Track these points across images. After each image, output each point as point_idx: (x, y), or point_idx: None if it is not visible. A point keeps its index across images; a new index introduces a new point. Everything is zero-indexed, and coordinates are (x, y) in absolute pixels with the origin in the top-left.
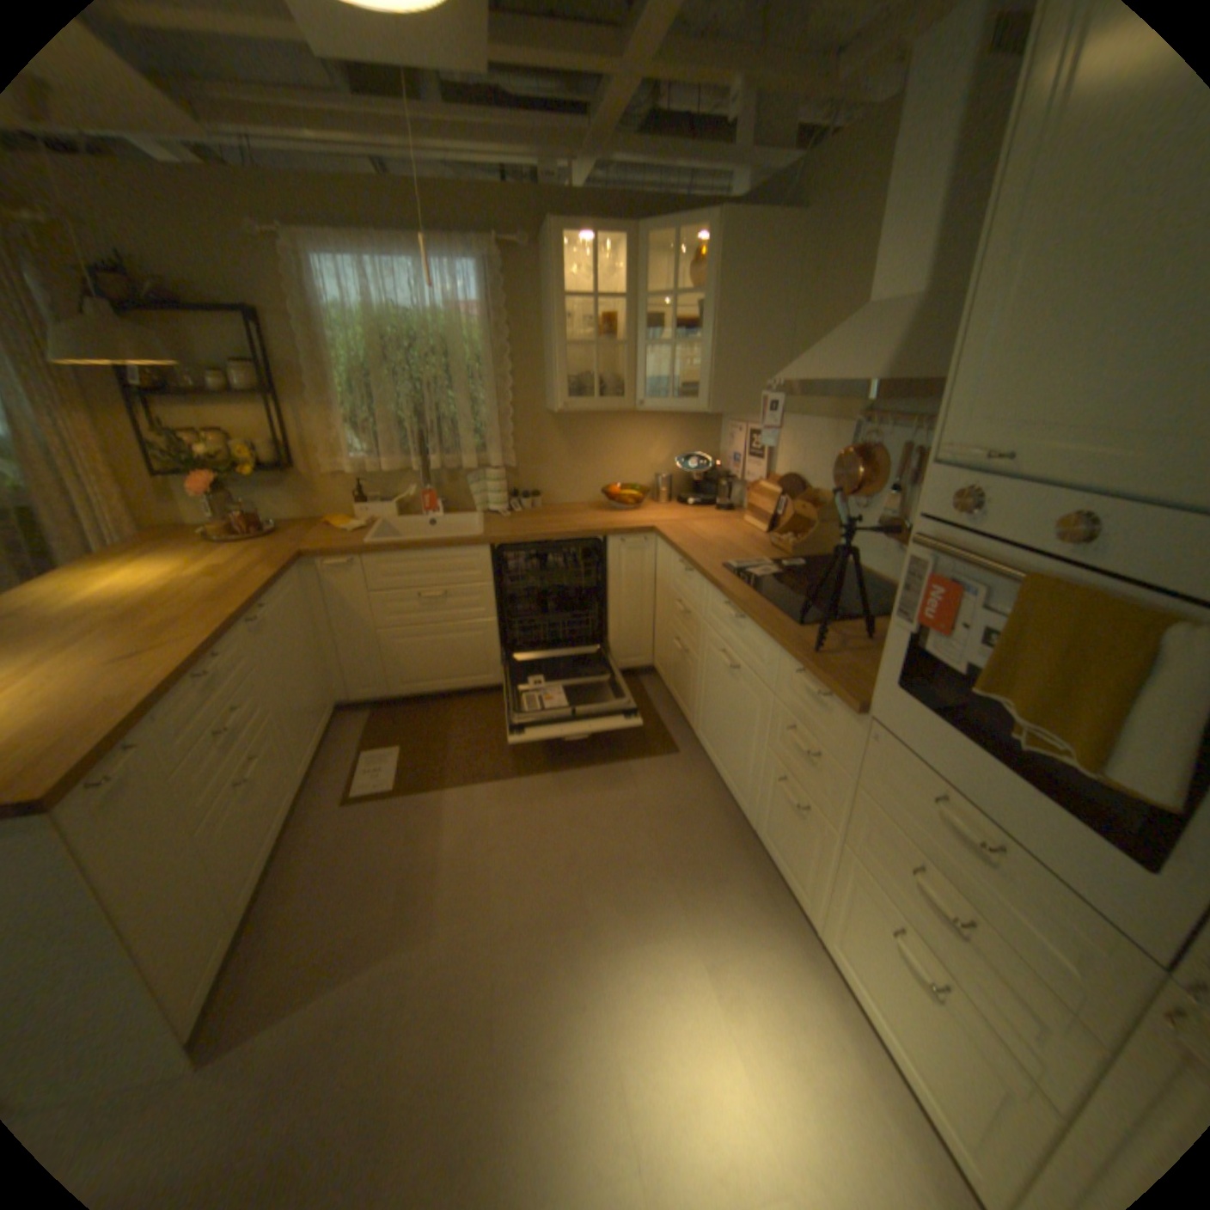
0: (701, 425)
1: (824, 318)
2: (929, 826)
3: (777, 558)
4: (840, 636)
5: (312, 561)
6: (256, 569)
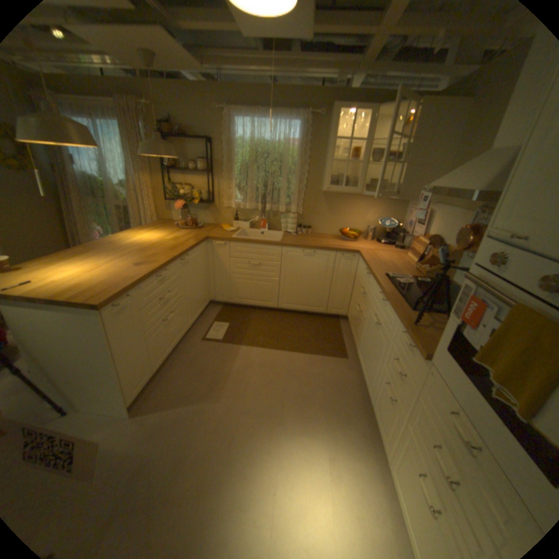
0: (397, 205)
1: (471, 155)
2: (448, 427)
3: (417, 276)
4: (433, 320)
5: (211, 241)
6: (190, 240)
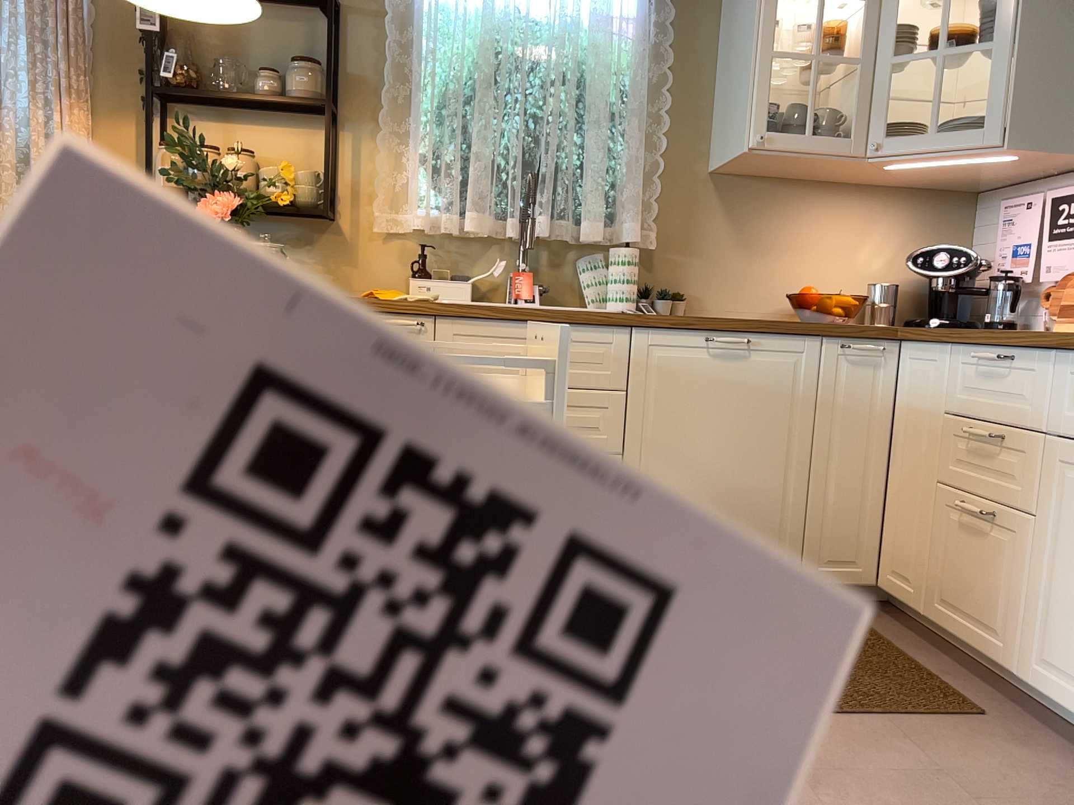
0: (944, 216)
1: None
2: None
3: None
4: None
5: None
6: None
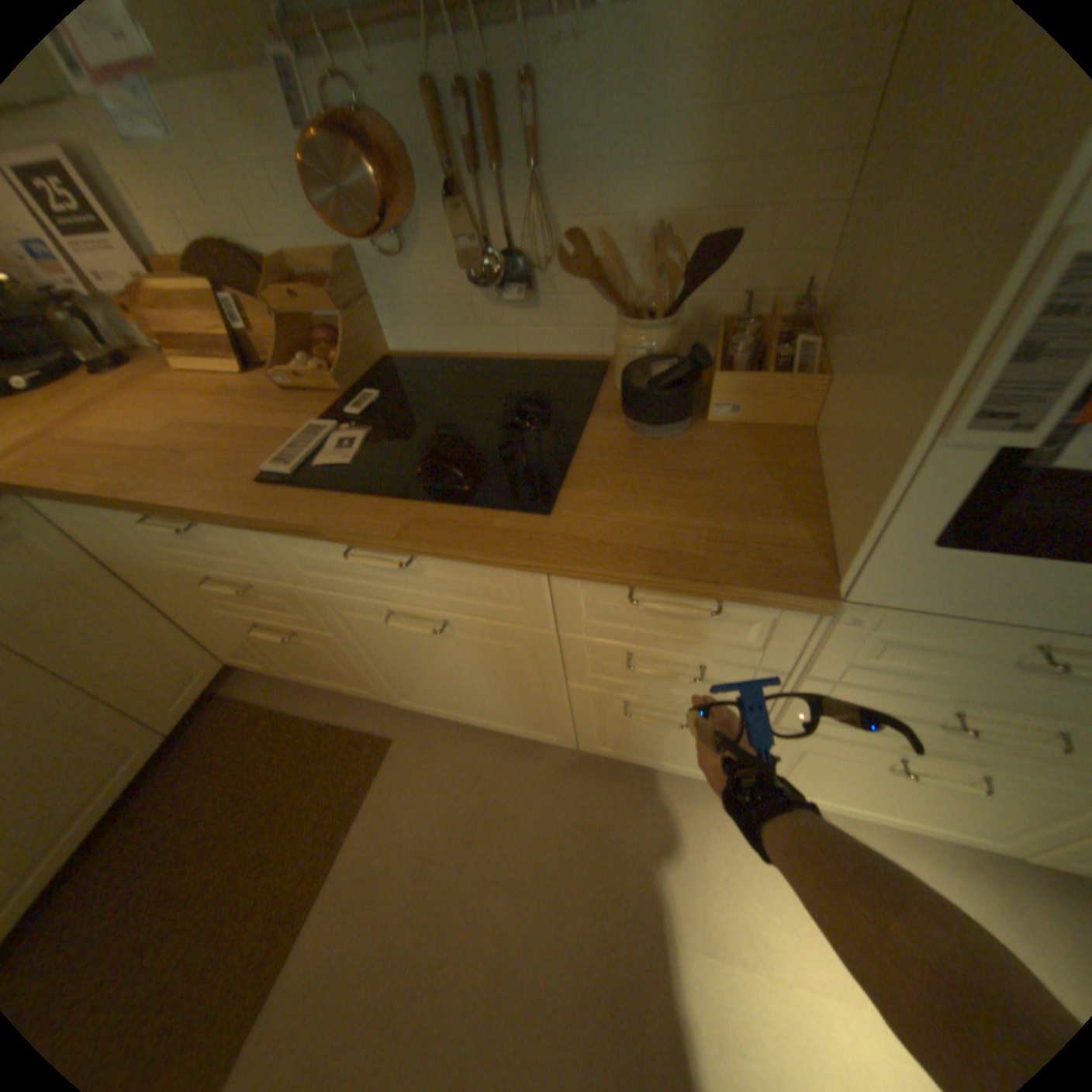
0: None
1: None
2: (991, 677)
3: (318, 404)
4: (606, 483)
5: None
6: None
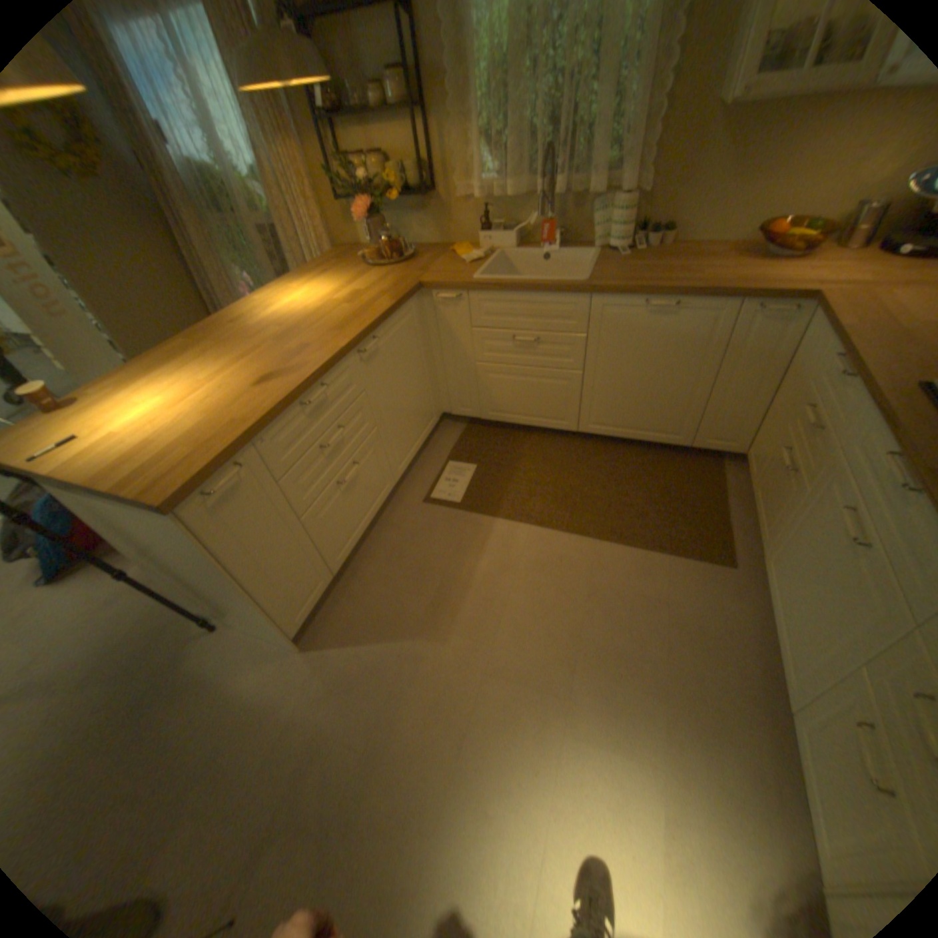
0: None
1: None
2: None
3: None
4: None
5: (429, 292)
6: (380, 299)
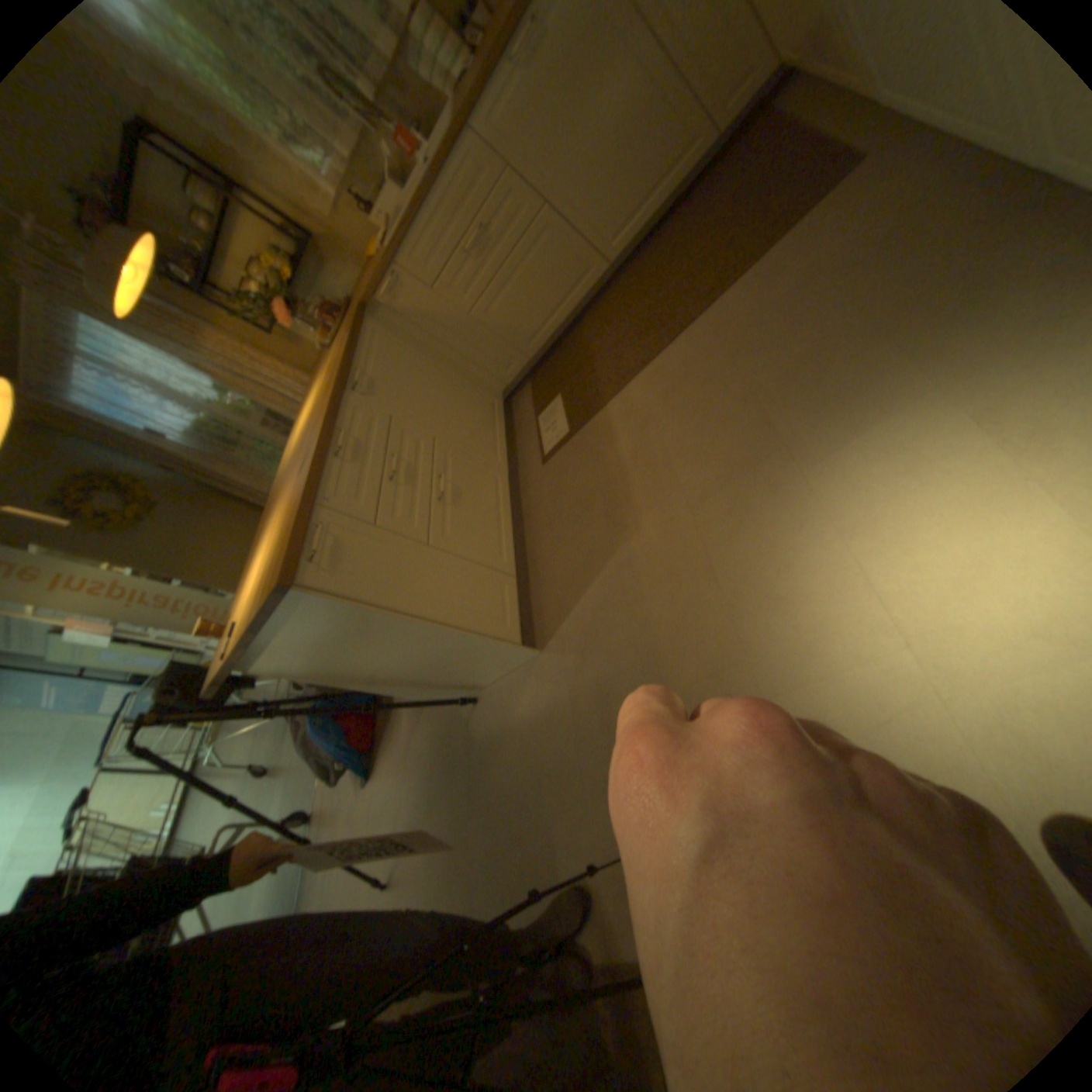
0: None
1: None
2: None
3: None
4: None
5: (377, 299)
6: (344, 342)
